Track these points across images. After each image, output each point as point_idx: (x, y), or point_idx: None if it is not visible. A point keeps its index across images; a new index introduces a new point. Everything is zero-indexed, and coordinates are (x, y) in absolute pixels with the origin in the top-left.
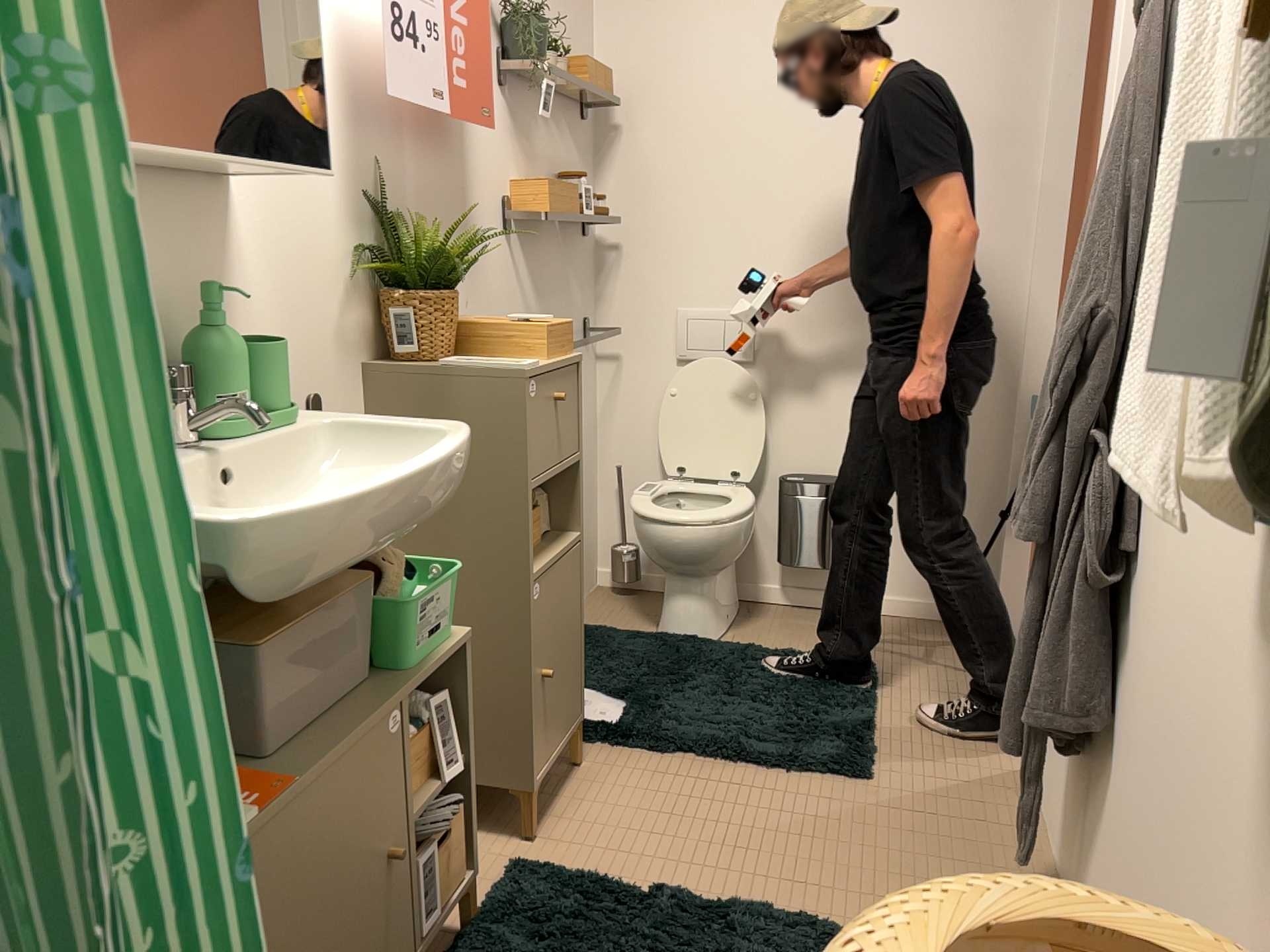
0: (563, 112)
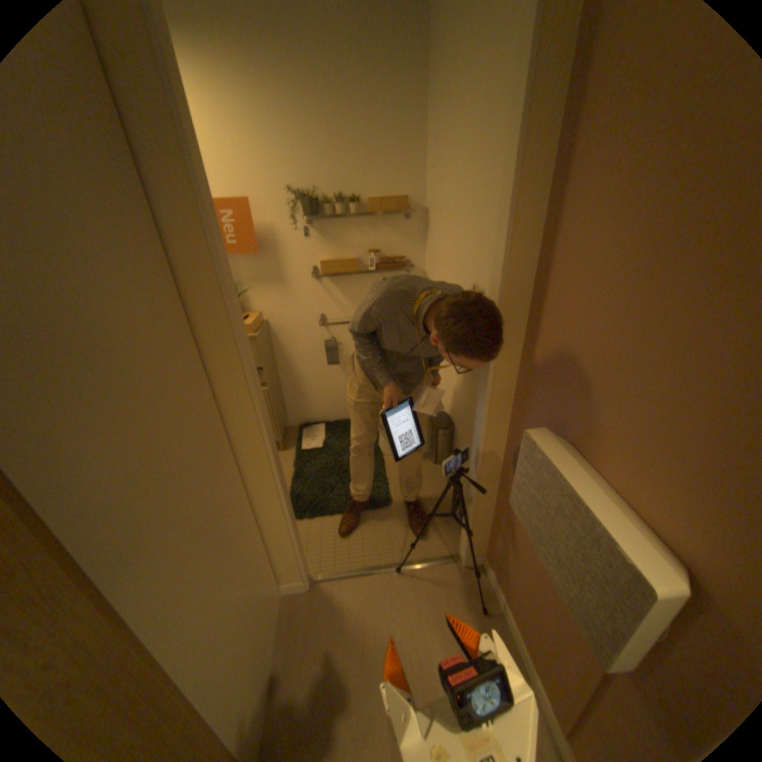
0: (377, 217)
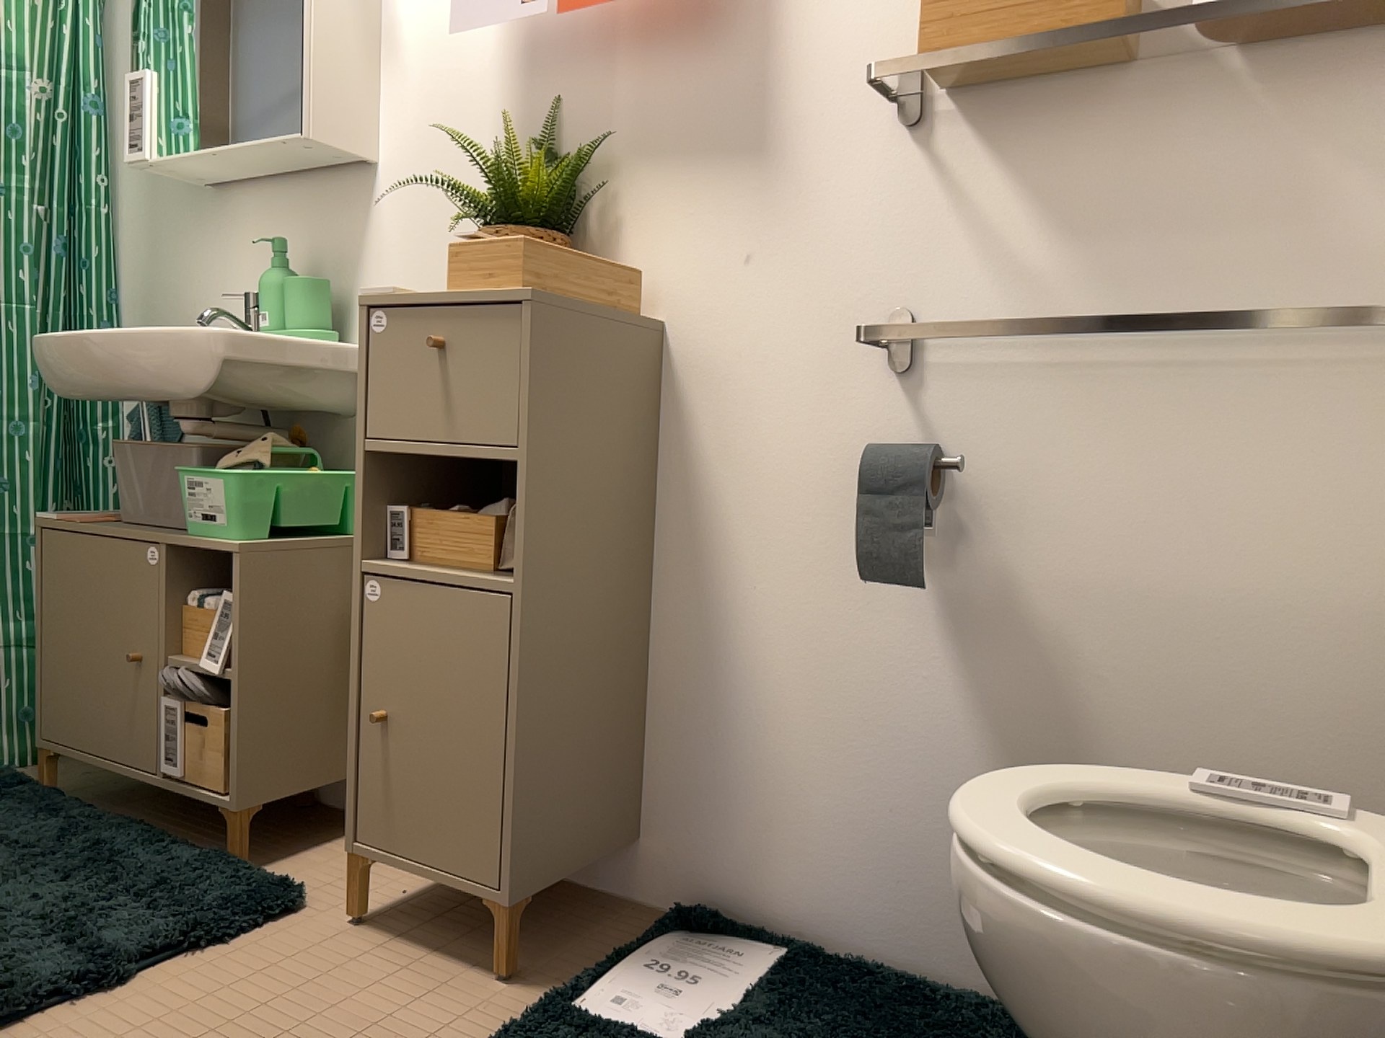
0: None
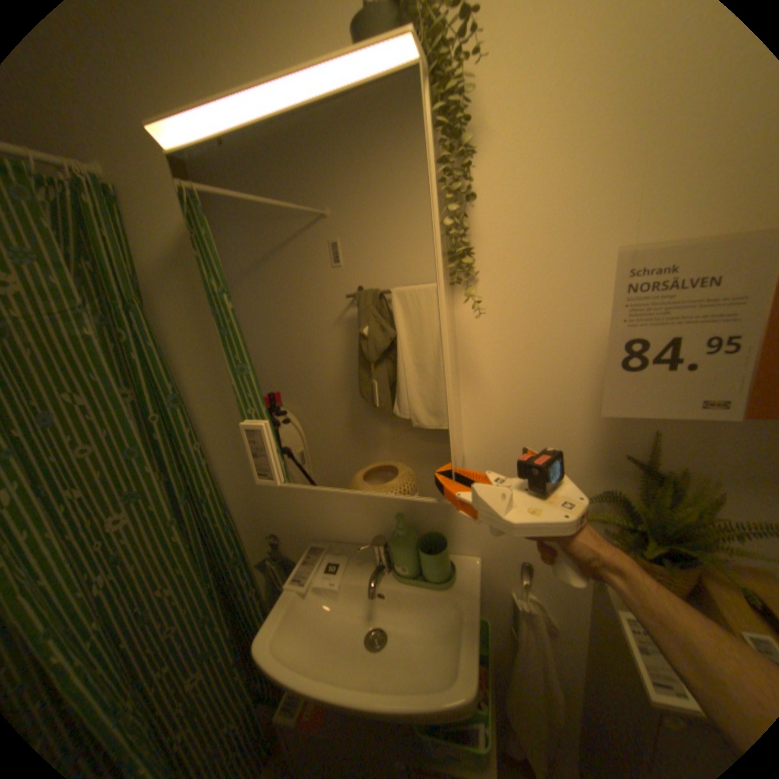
0: None
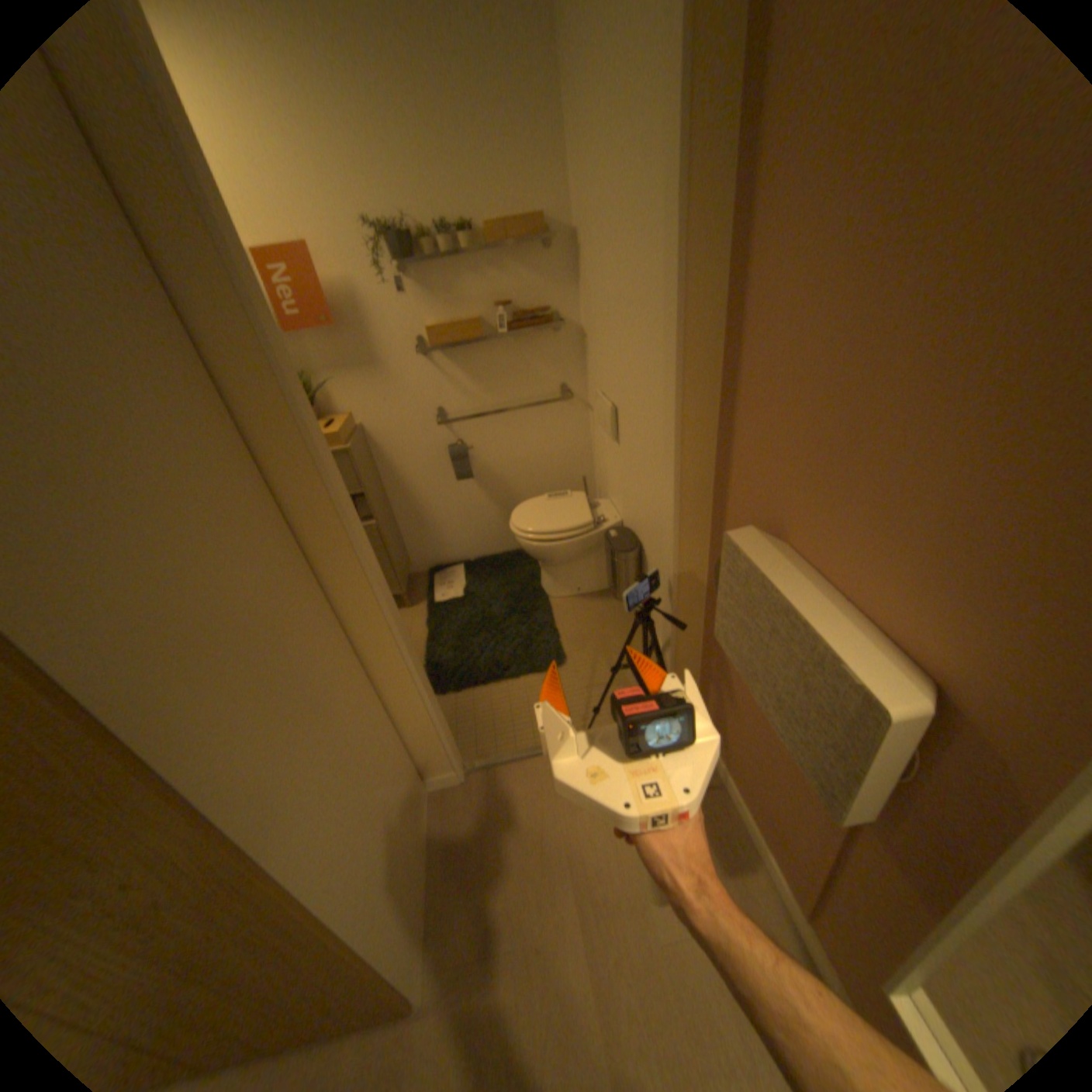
0: (502, 250)
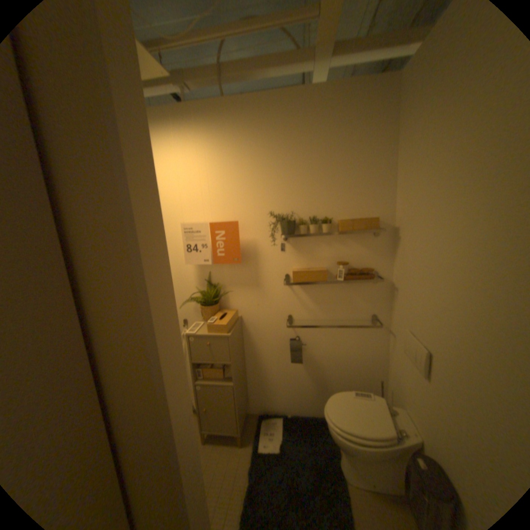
0: (347, 234)
